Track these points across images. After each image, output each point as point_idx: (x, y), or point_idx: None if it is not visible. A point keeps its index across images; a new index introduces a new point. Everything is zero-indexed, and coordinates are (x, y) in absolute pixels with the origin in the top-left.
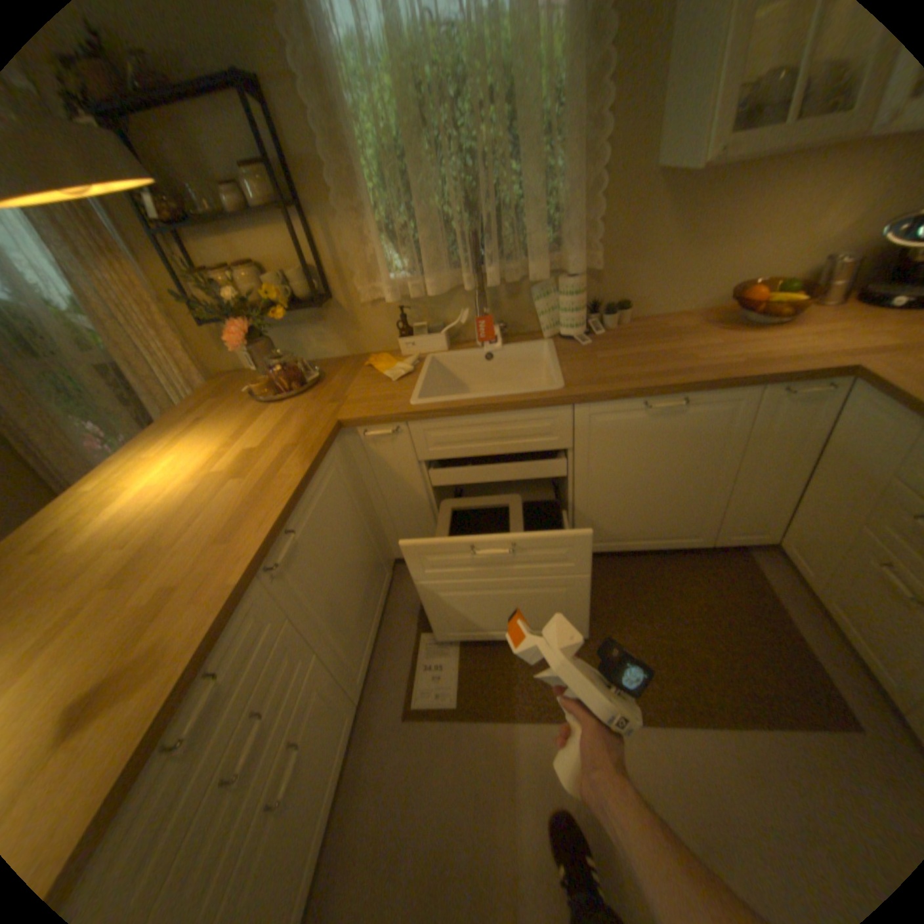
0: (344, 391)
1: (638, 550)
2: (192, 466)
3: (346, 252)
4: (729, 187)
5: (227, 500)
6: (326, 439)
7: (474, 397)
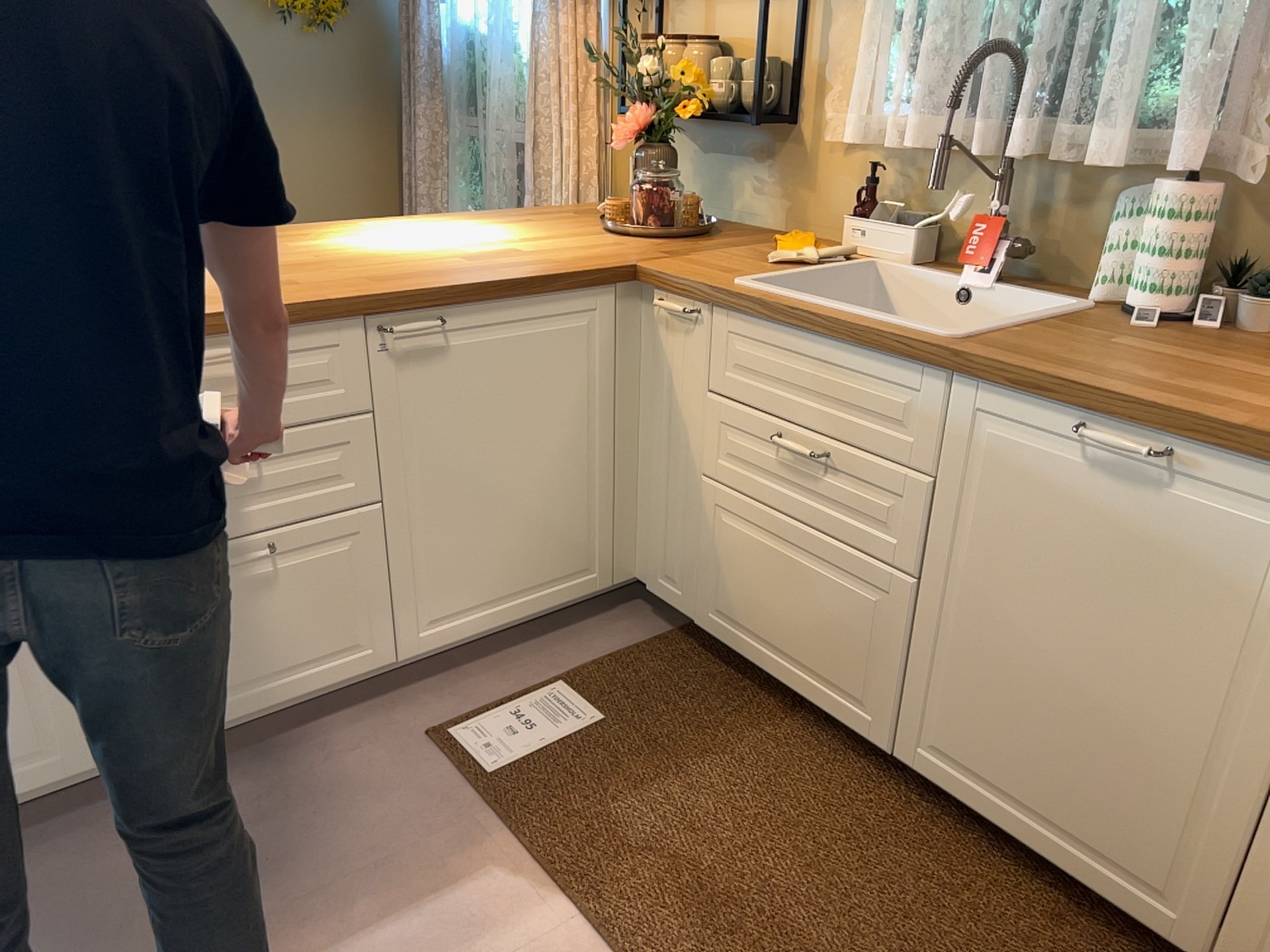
0: (699, 250)
1: (1024, 843)
2: (455, 241)
3: (839, 56)
4: None
5: (428, 266)
6: (592, 273)
7: (816, 303)
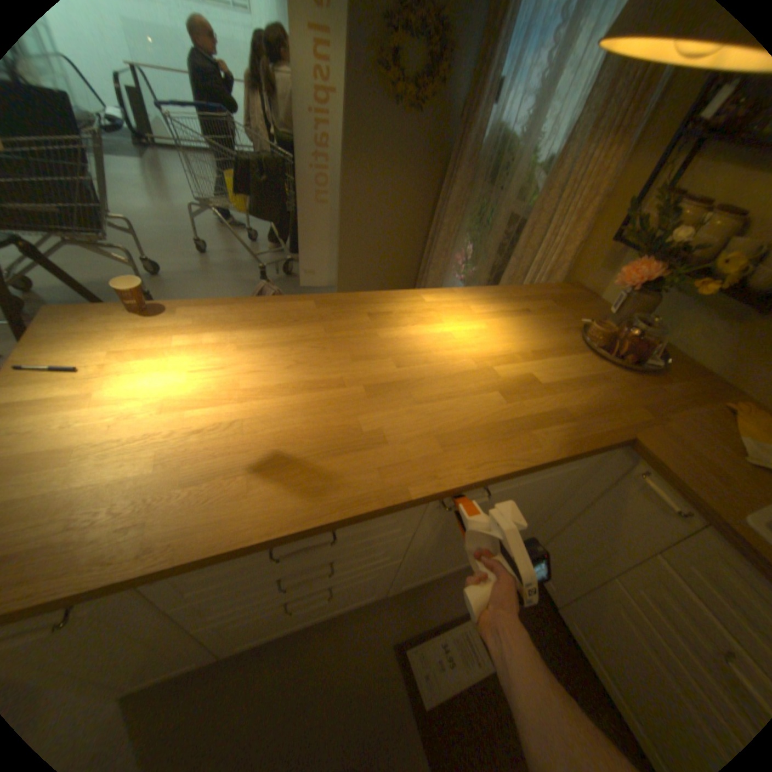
0: (675, 410)
1: None
2: (488, 348)
3: None
4: None
5: (479, 409)
6: (606, 446)
7: None
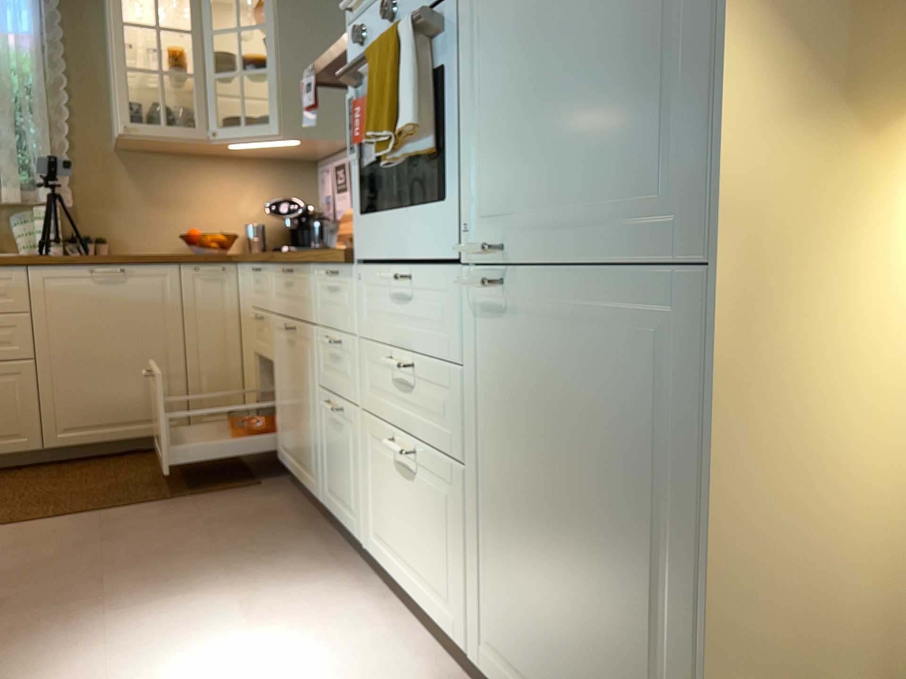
0: None
1: (116, 440)
2: None
3: None
4: (168, 171)
5: None
6: None
7: None
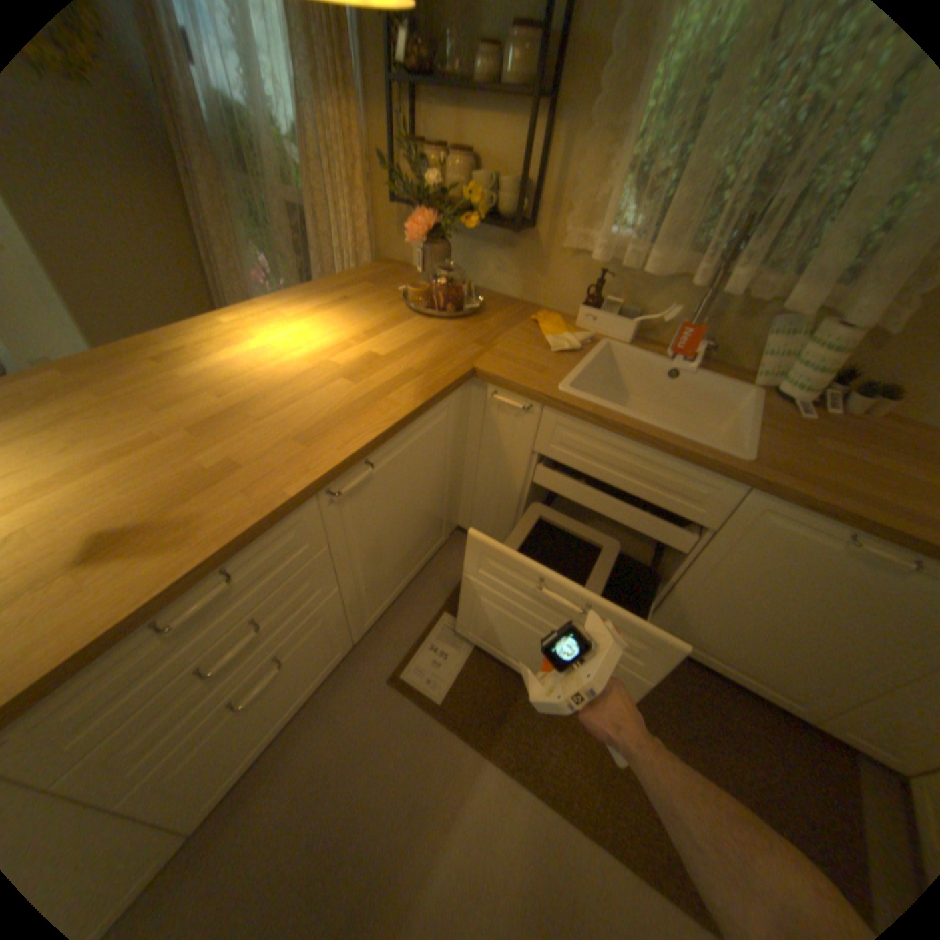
0: (496, 336)
1: (720, 673)
2: (317, 344)
3: (579, 178)
4: None
5: (328, 399)
6: (452, 383)
7: (636, 417)
